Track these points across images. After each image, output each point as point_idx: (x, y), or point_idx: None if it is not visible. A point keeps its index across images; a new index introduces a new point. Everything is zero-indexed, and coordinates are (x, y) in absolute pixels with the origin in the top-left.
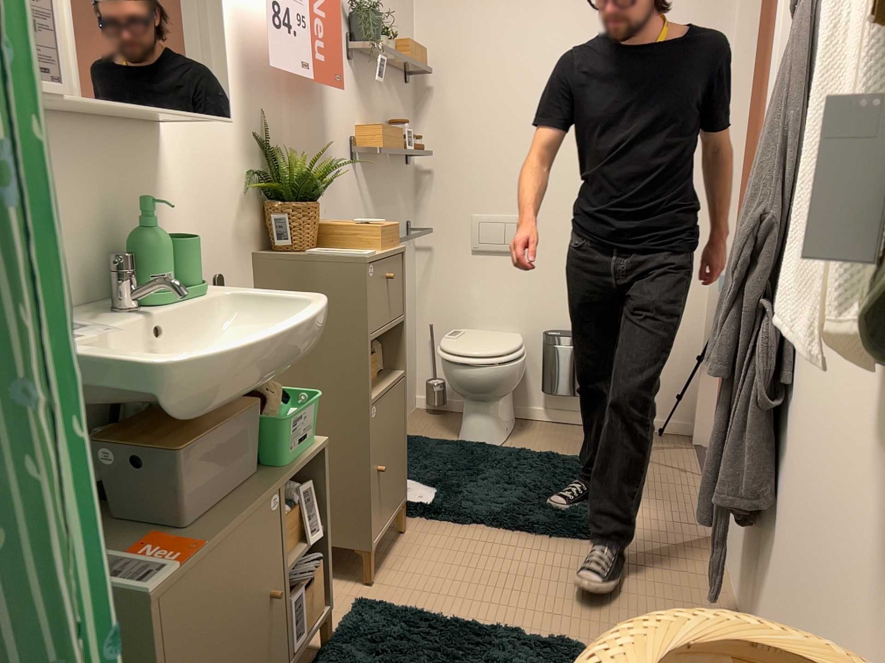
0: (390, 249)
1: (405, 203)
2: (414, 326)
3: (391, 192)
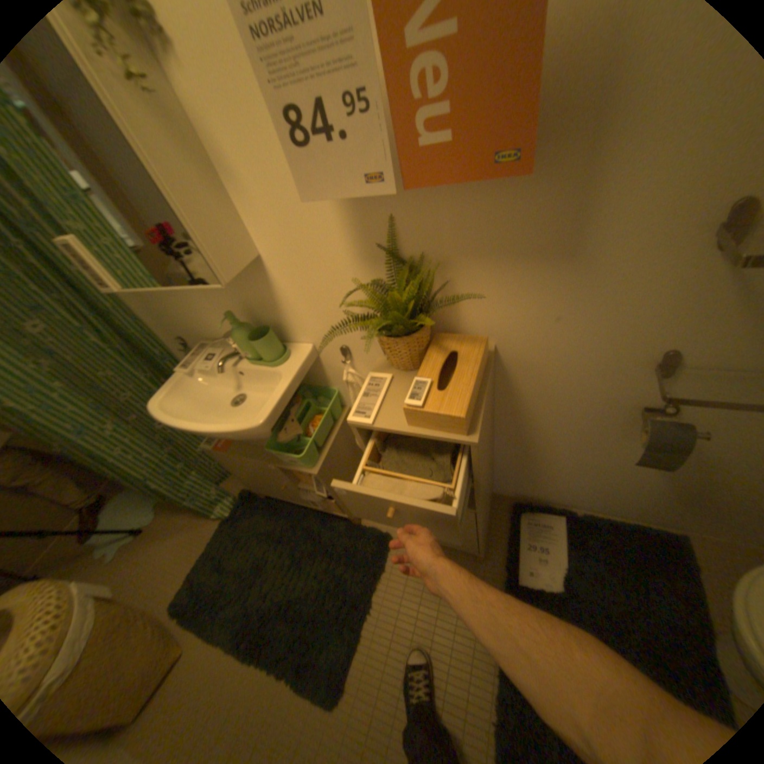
0: (423, 427)
1: None
2: None
3: None
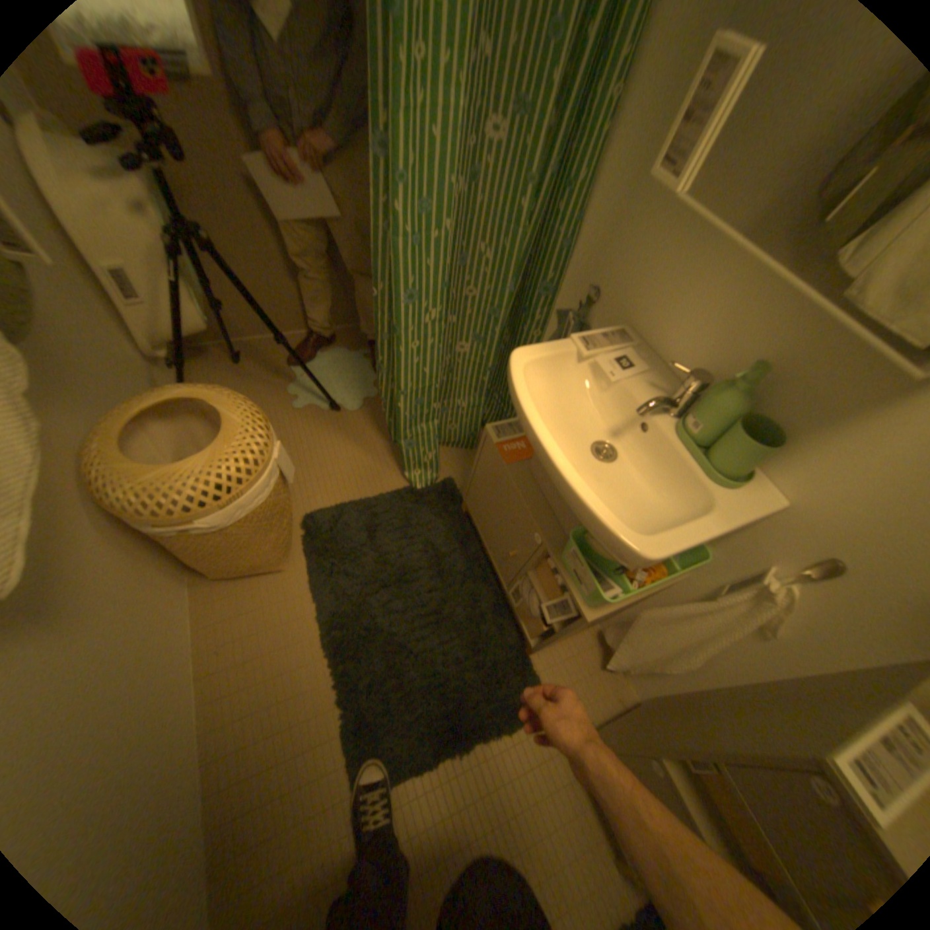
0: None
1: None
2: None
3: None
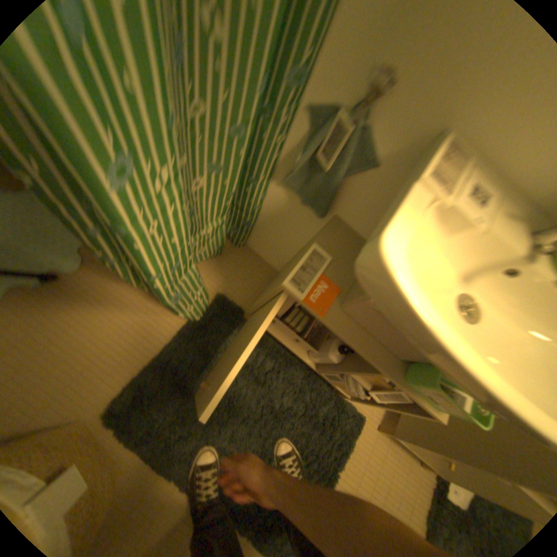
0: None
1: None
2: None
3: None
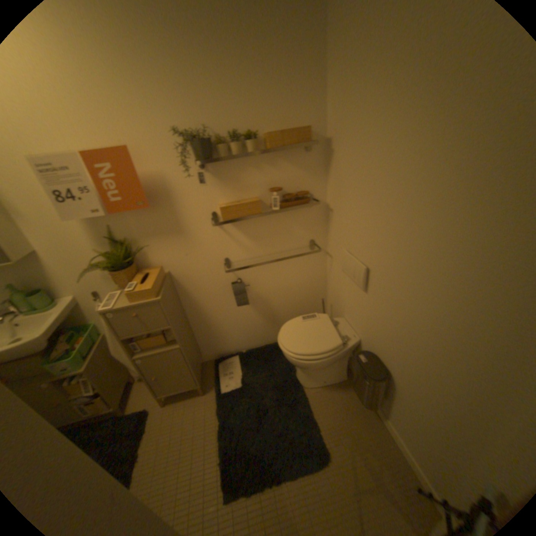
0: (137, 301)
1: (304, 227)
2: (321, 292)
3: (278, 225)
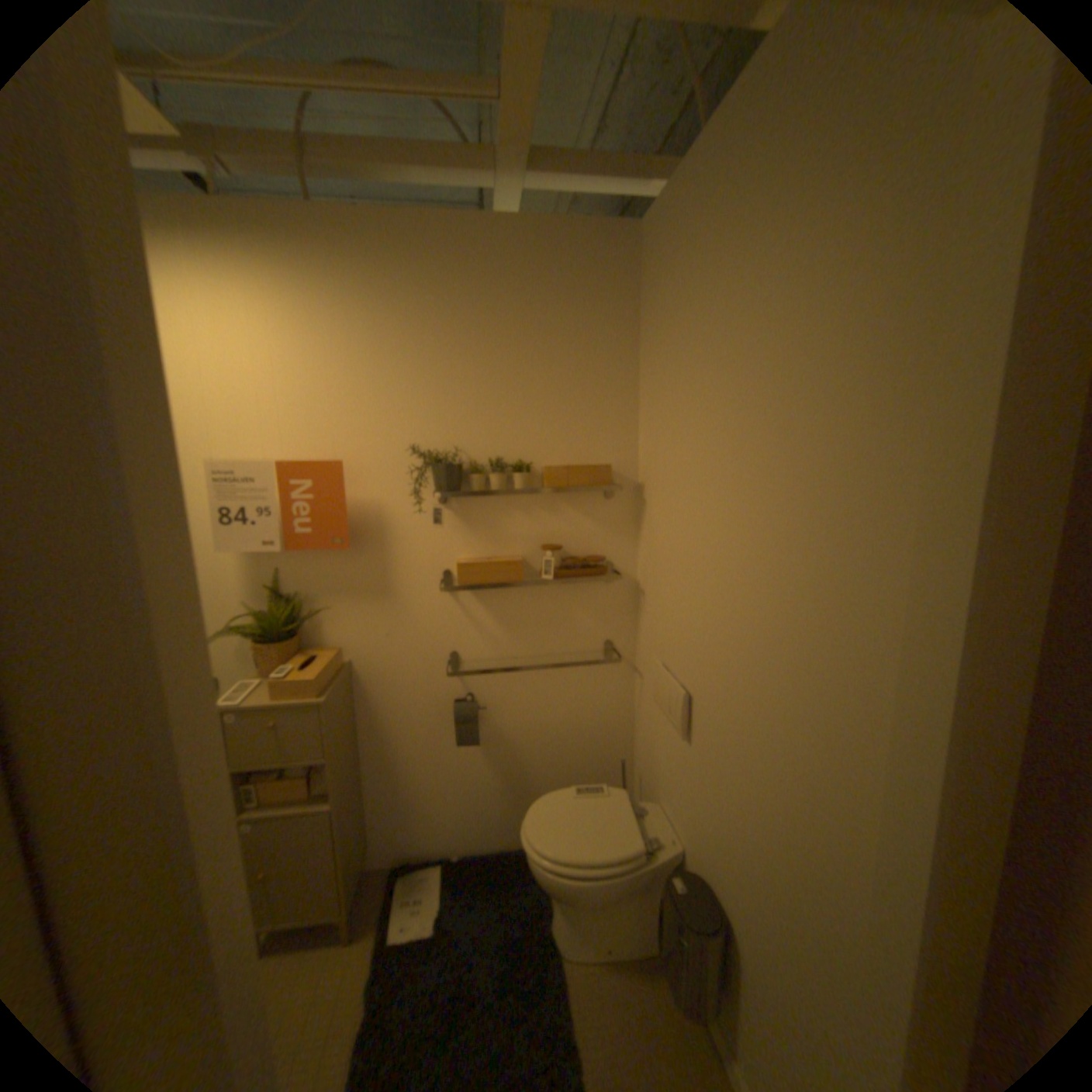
0: (281, 700)
1: (596, 616)
2: (622, 748)
3: (550, 607)
